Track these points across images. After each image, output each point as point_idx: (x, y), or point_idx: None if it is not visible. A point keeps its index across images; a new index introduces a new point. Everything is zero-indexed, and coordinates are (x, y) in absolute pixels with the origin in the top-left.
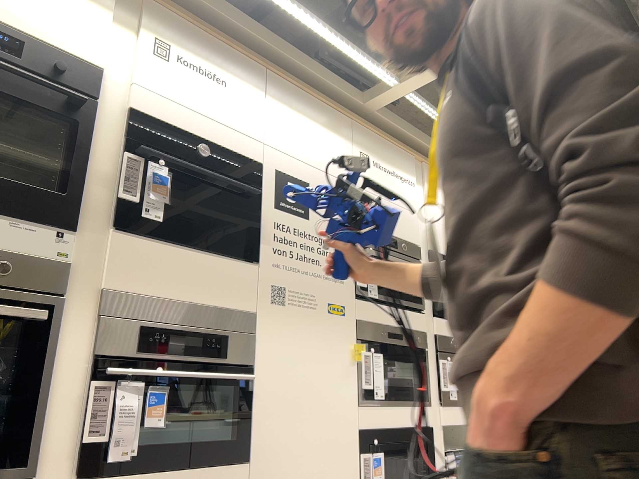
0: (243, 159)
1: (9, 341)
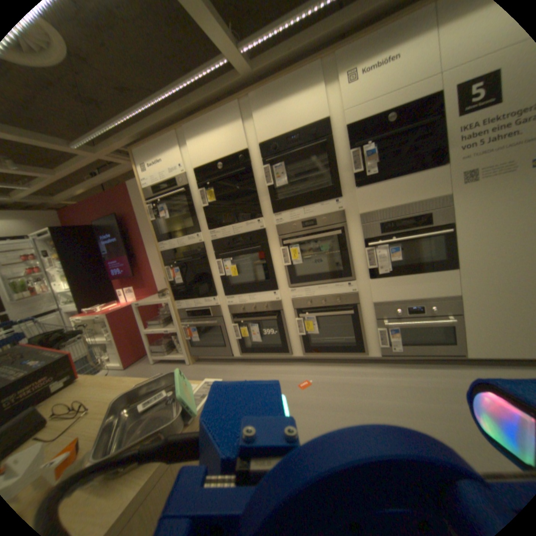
0: (421, 98)
1: (330, 243)
